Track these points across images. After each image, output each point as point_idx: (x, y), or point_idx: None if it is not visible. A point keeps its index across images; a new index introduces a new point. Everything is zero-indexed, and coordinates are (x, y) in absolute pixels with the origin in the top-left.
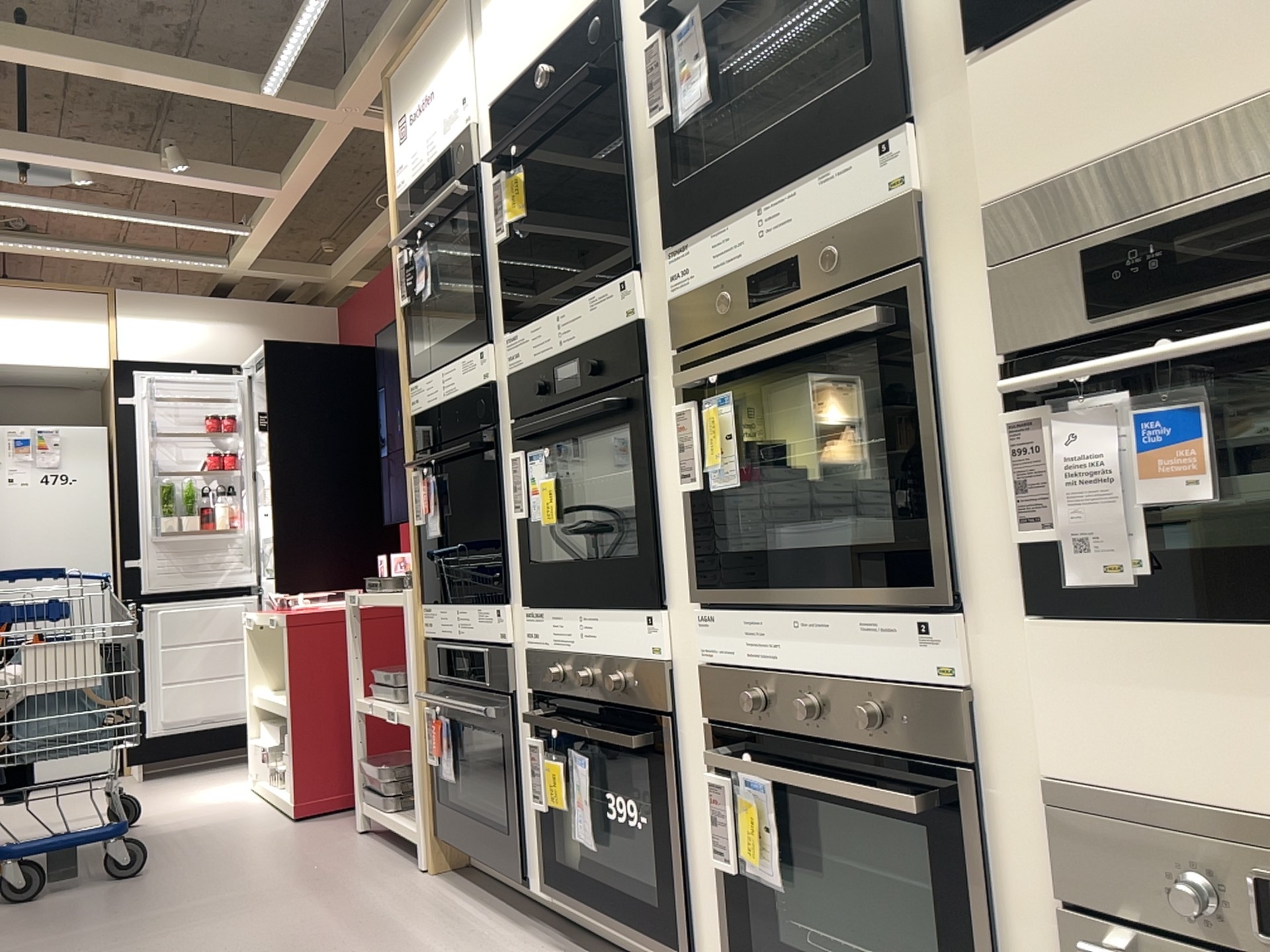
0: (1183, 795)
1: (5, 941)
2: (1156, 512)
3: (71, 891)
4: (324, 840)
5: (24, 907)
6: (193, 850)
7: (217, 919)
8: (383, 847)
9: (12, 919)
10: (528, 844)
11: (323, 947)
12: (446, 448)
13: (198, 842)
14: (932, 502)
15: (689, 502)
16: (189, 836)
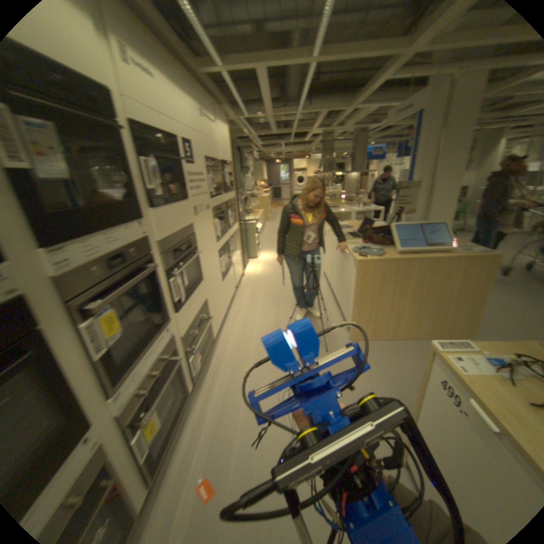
0: (191, 323)
1: None
2: (186, 287)
3: None
4: None
5: None
6: None
7: None
8: None
9: None
10: None
11: None
12: None
13: None
14: (164, 304)
15: (94, 363)
16: None
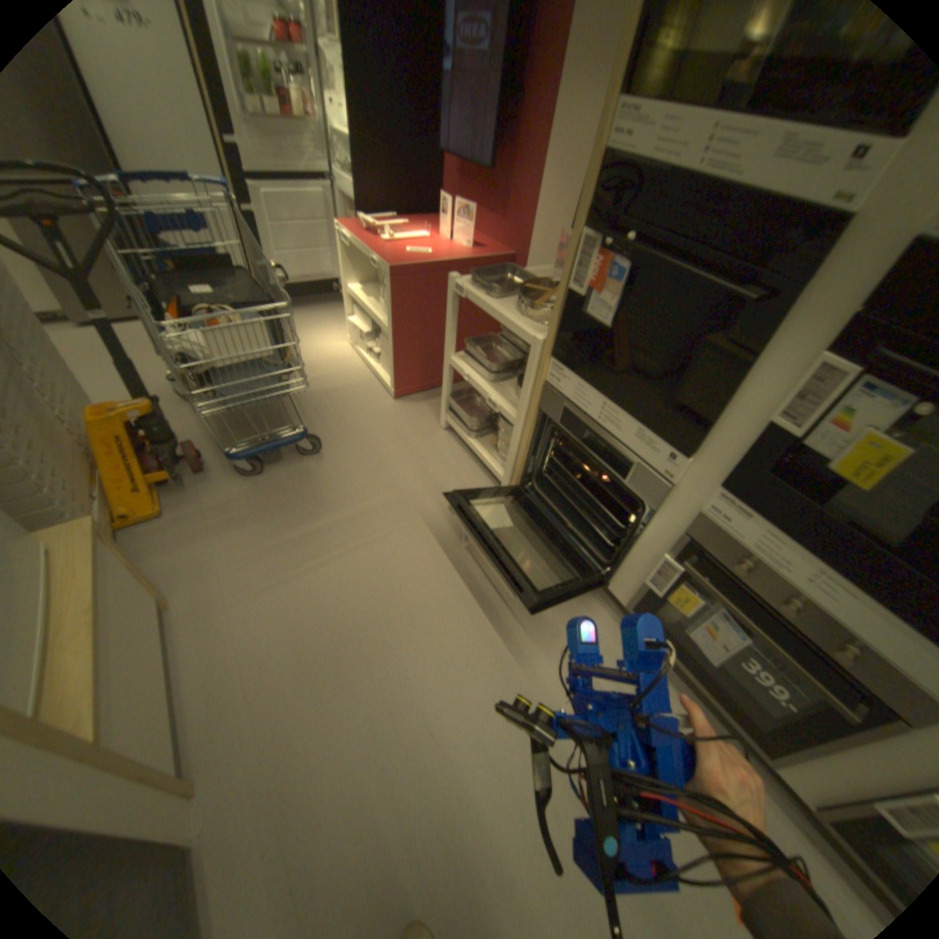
0: None
1: (262, 534)
2: None
3: (281, 469)
4: (424, 437)
5: (257, 485)
6: (342, 427)
7: (392, 535)
8: (465, 458)
9: (255, 501)
10: (620, 578)
11: (475, 594)
12: (643, 220)
13: (341, 417)
14: None
15: None
16: (332, 407)
